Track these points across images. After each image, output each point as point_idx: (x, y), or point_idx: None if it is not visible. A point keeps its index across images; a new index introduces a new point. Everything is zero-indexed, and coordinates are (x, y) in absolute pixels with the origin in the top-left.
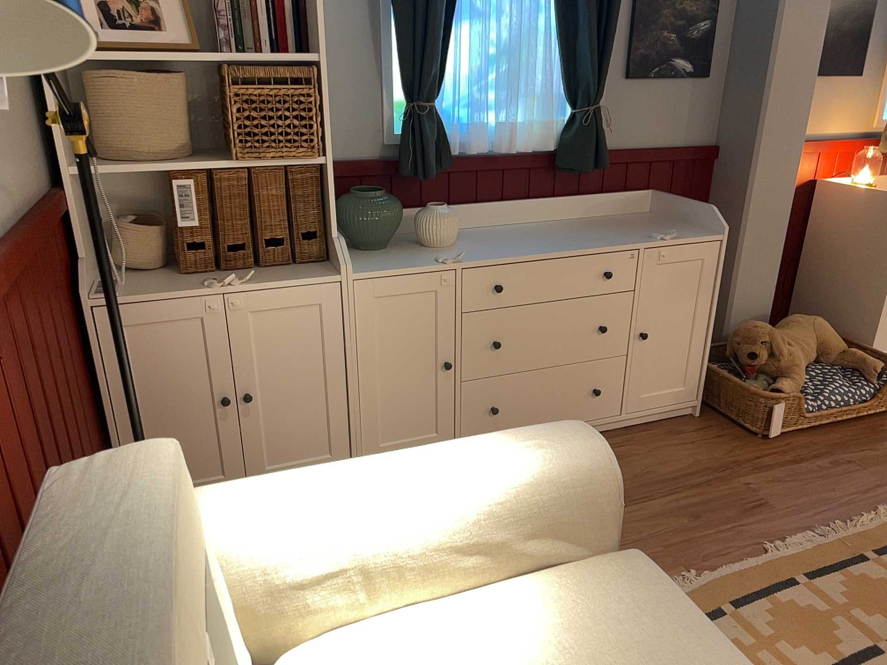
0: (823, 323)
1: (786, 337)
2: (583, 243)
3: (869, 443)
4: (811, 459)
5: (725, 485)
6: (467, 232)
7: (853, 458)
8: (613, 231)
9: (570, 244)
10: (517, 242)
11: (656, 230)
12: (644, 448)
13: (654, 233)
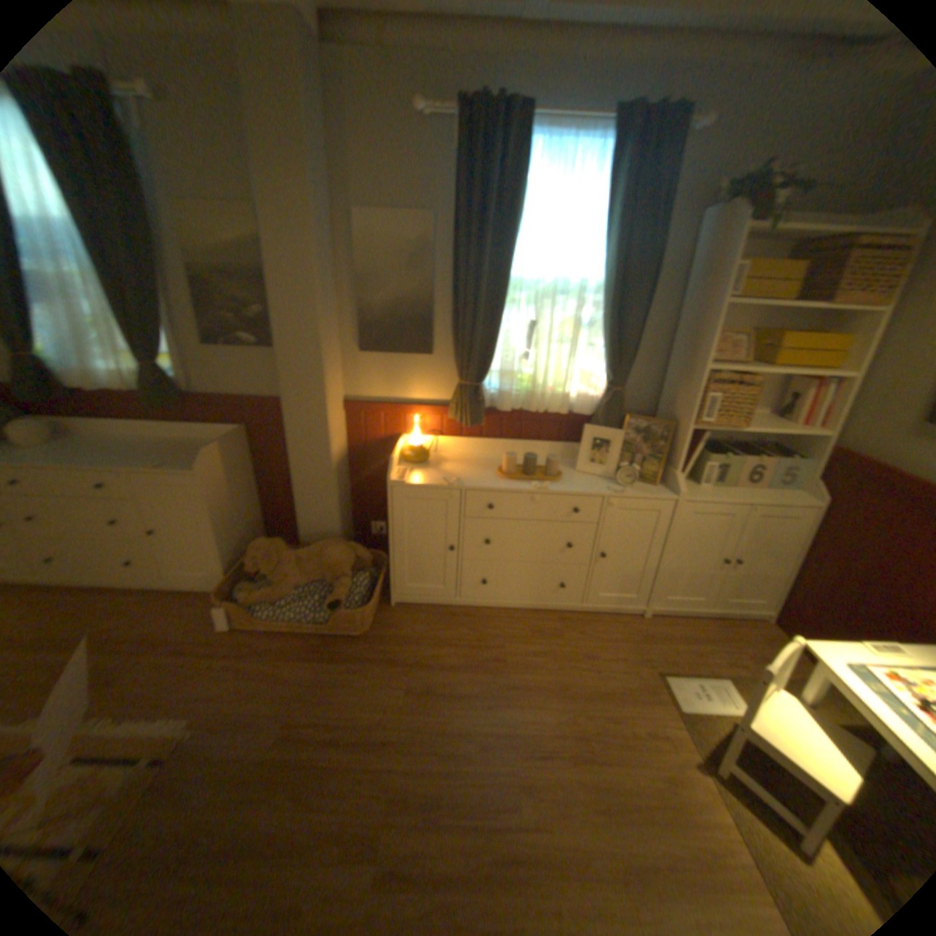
0: (333, 553)
1: (295, 558)
2: (93, 463)
3: (282, 662)
4: (215, 662)
5: (123, 662)
6: (80, 441)
7: (243, 672)
8: (149, 456)
9: (82, 463)
10: (67, 454)
11: (173, 461)
12: (146, 613)
13: (150, 464)
